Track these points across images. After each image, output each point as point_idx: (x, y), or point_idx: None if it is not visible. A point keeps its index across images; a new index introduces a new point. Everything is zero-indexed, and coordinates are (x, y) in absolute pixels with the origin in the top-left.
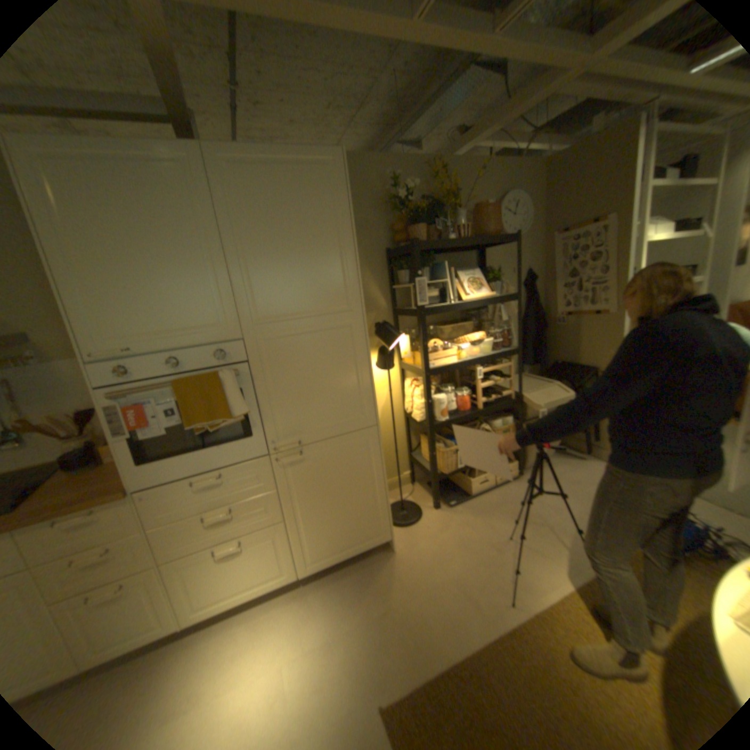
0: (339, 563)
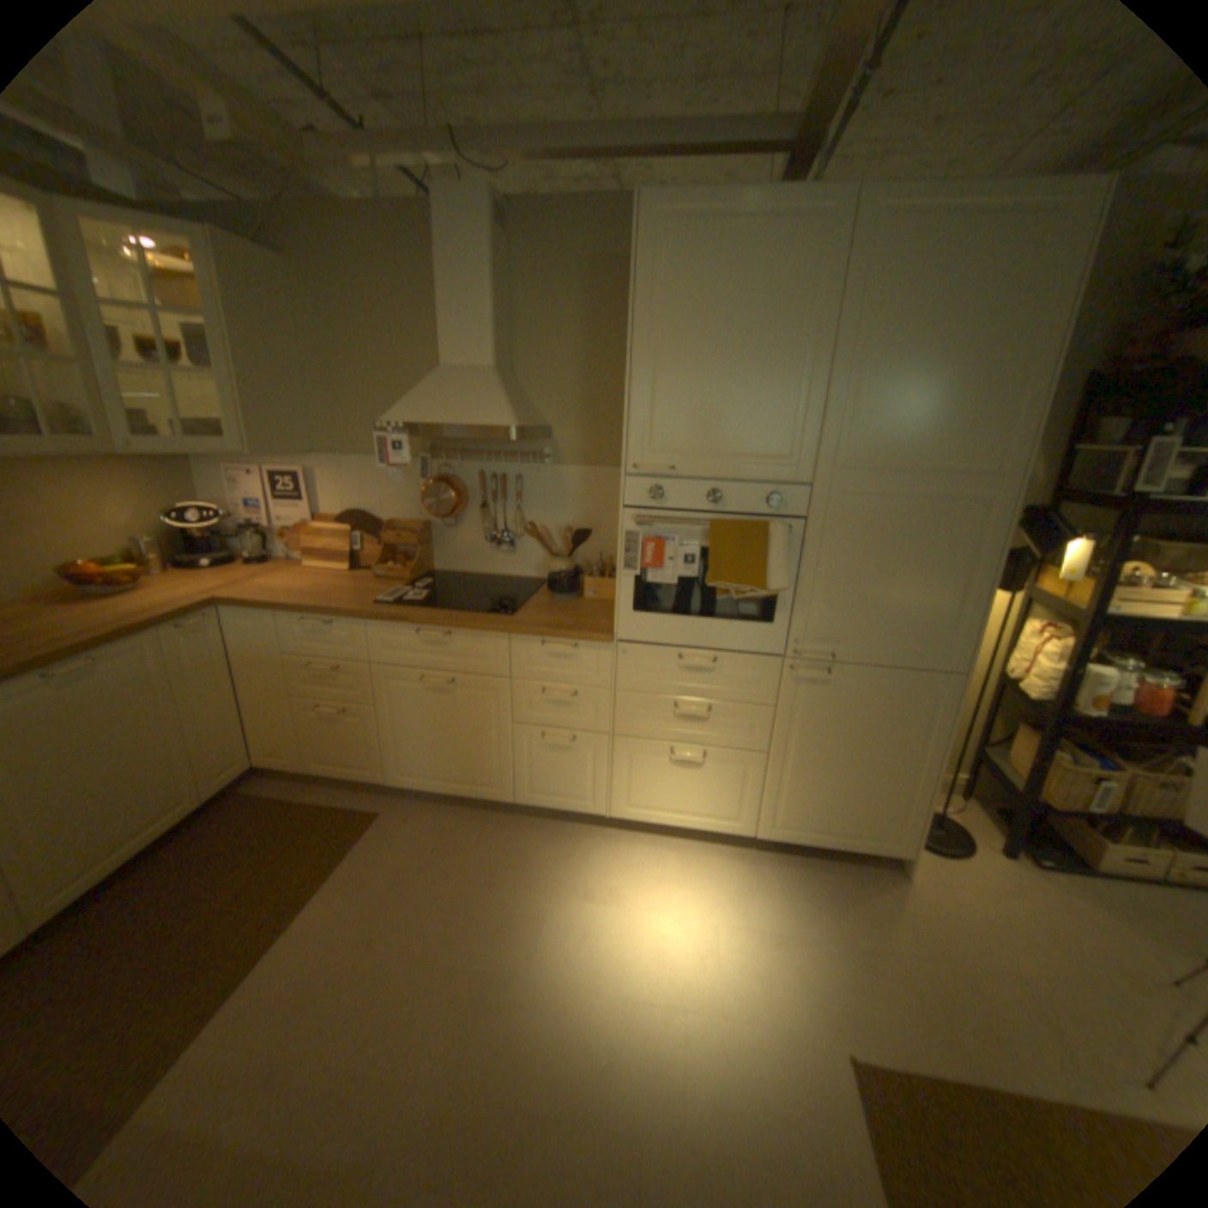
0: (820, 847)
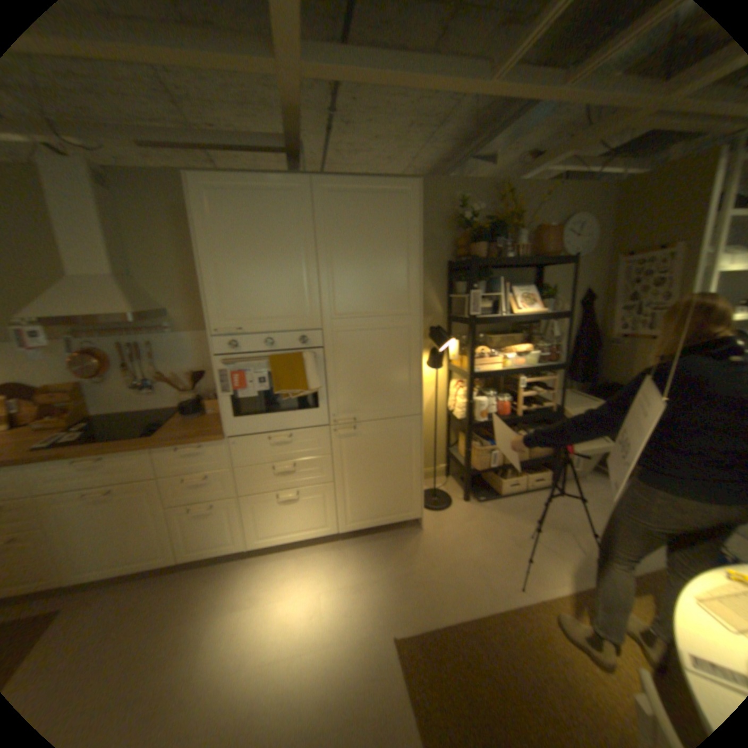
0: (374, 527)
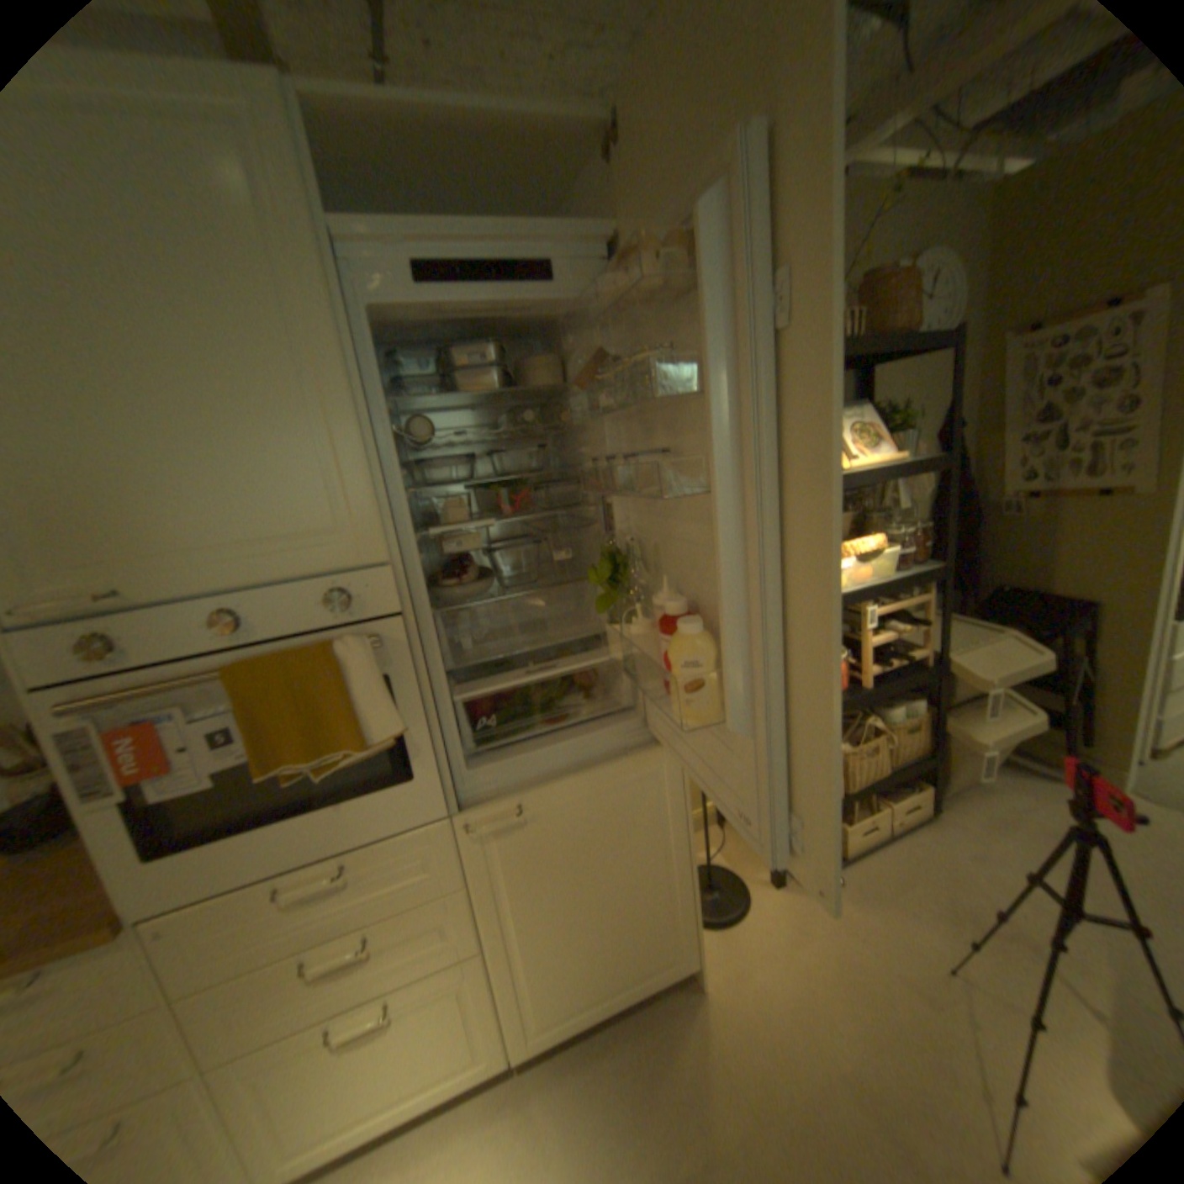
0: (594, 1024)
